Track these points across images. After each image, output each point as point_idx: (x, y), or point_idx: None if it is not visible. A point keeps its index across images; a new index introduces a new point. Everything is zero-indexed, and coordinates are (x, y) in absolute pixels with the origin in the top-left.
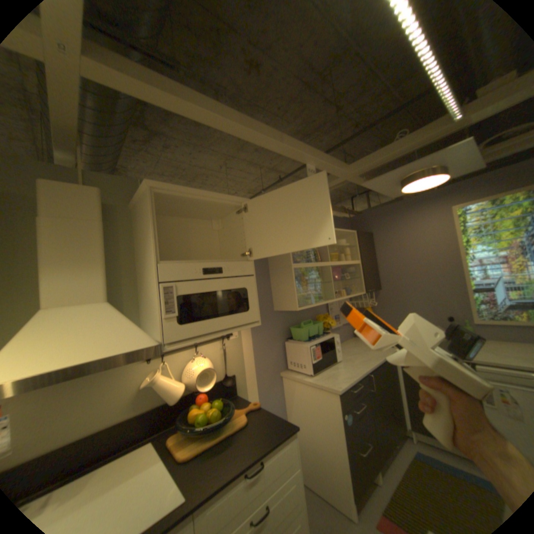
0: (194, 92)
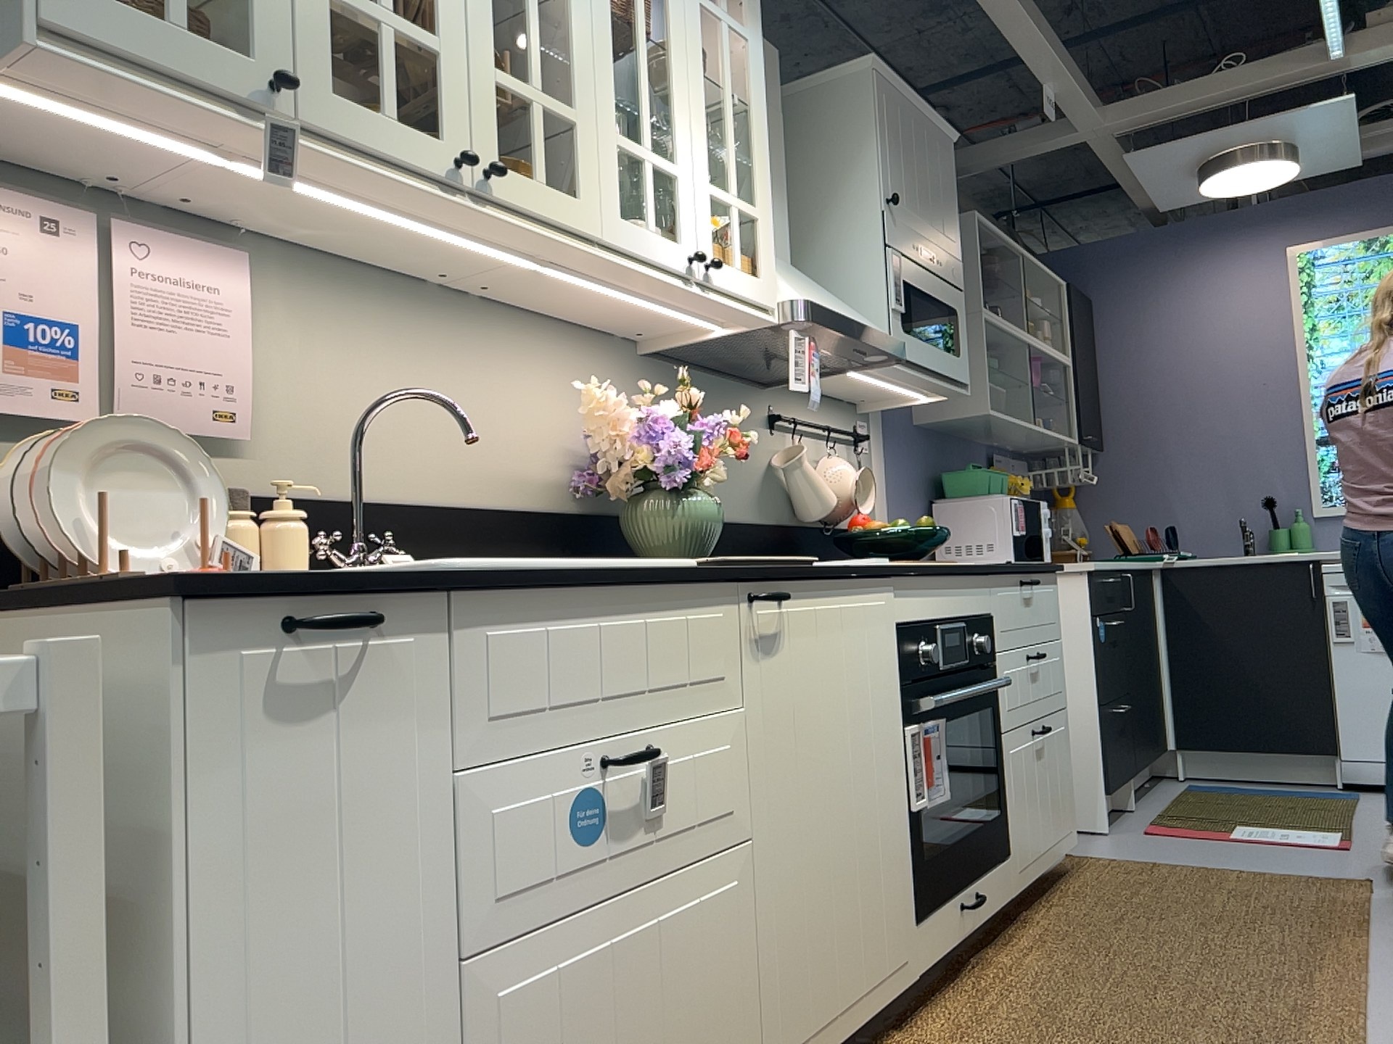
0: None
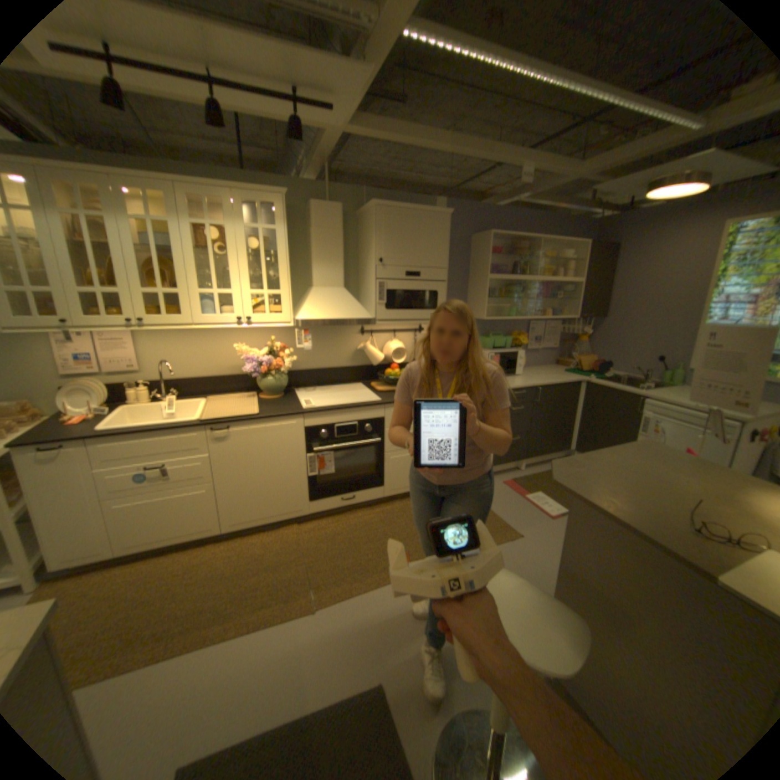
0: (415, 125)
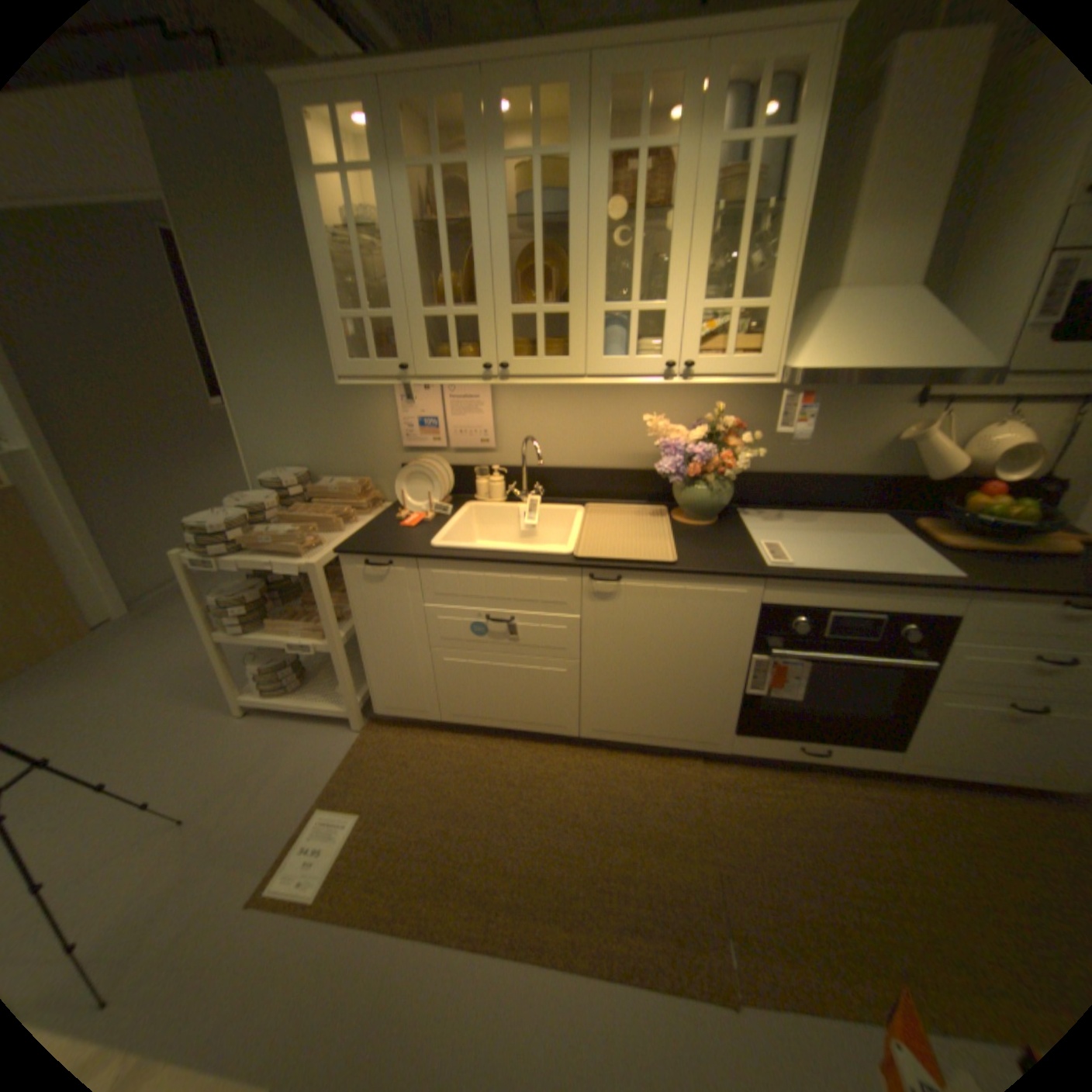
0: None
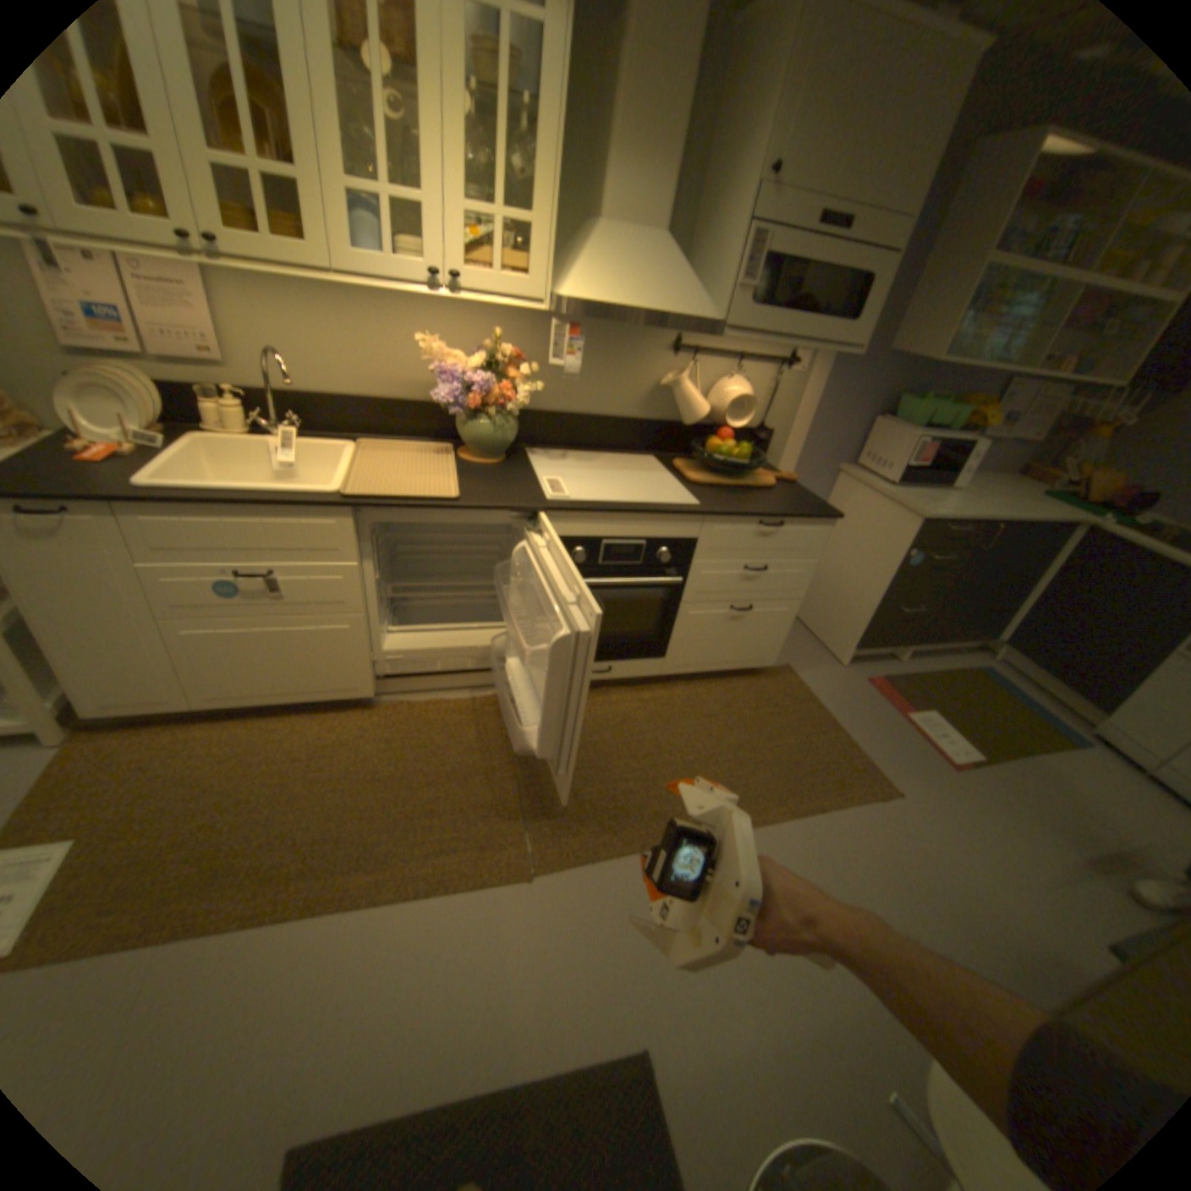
0: None
